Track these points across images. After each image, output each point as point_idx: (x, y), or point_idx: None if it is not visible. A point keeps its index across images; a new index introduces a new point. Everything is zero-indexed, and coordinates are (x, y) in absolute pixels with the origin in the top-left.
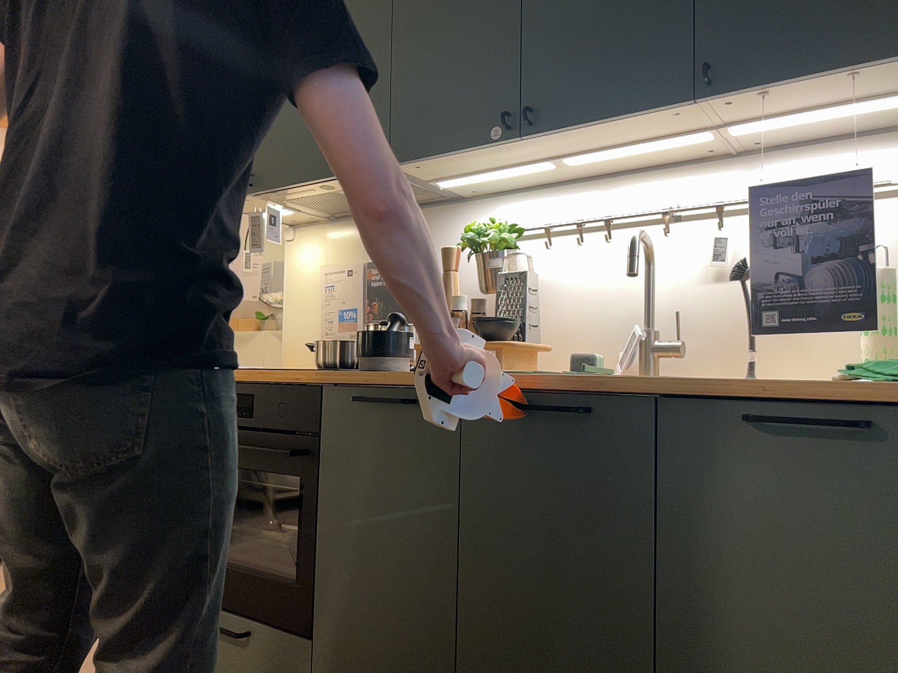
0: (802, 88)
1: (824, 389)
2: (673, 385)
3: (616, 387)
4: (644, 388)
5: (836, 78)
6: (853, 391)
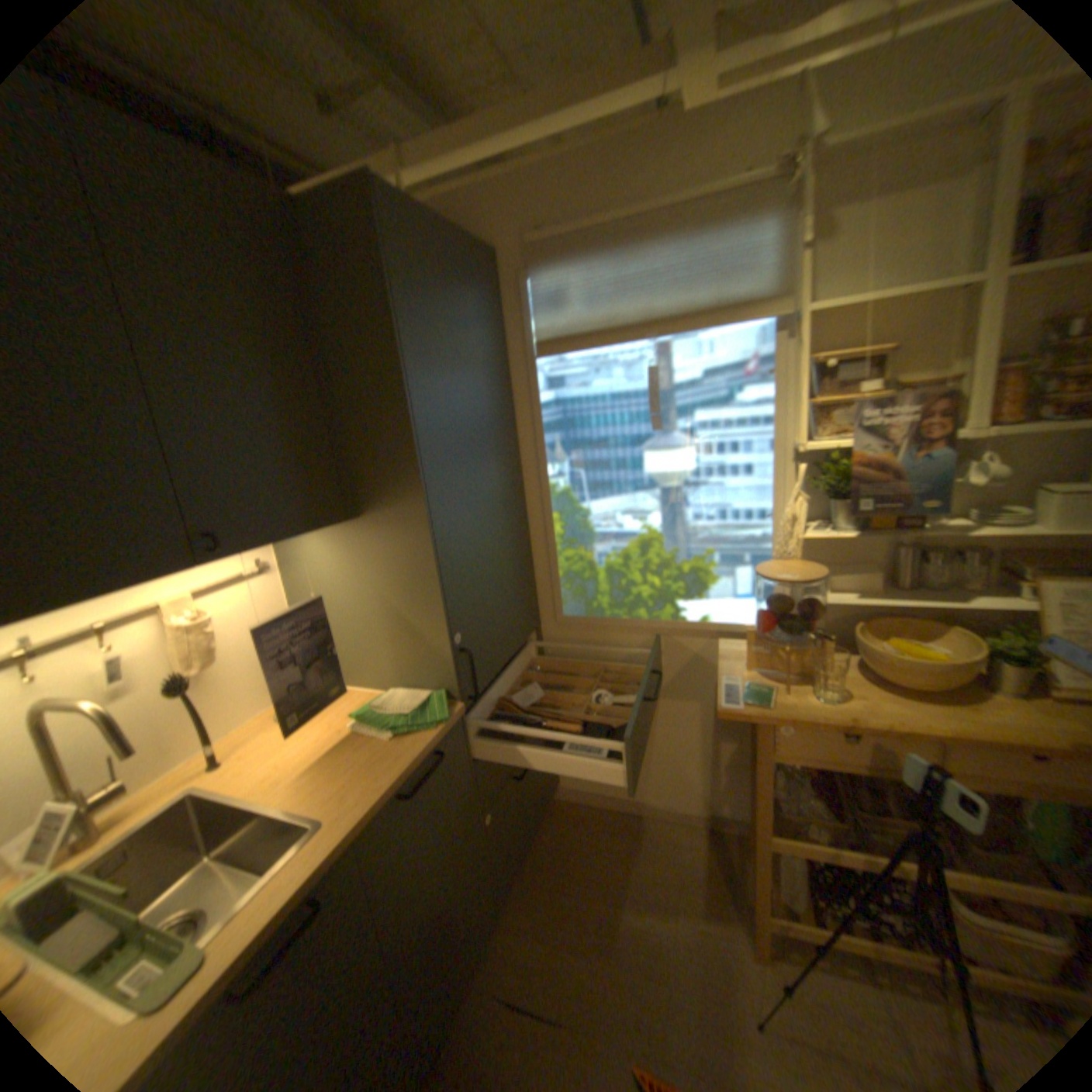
0: (267, 540)
1: (414, 752)
2: (365, 821)
3: (328, 863)
4: (347, 842)
5: (292, 534)
6: (434, 744)
